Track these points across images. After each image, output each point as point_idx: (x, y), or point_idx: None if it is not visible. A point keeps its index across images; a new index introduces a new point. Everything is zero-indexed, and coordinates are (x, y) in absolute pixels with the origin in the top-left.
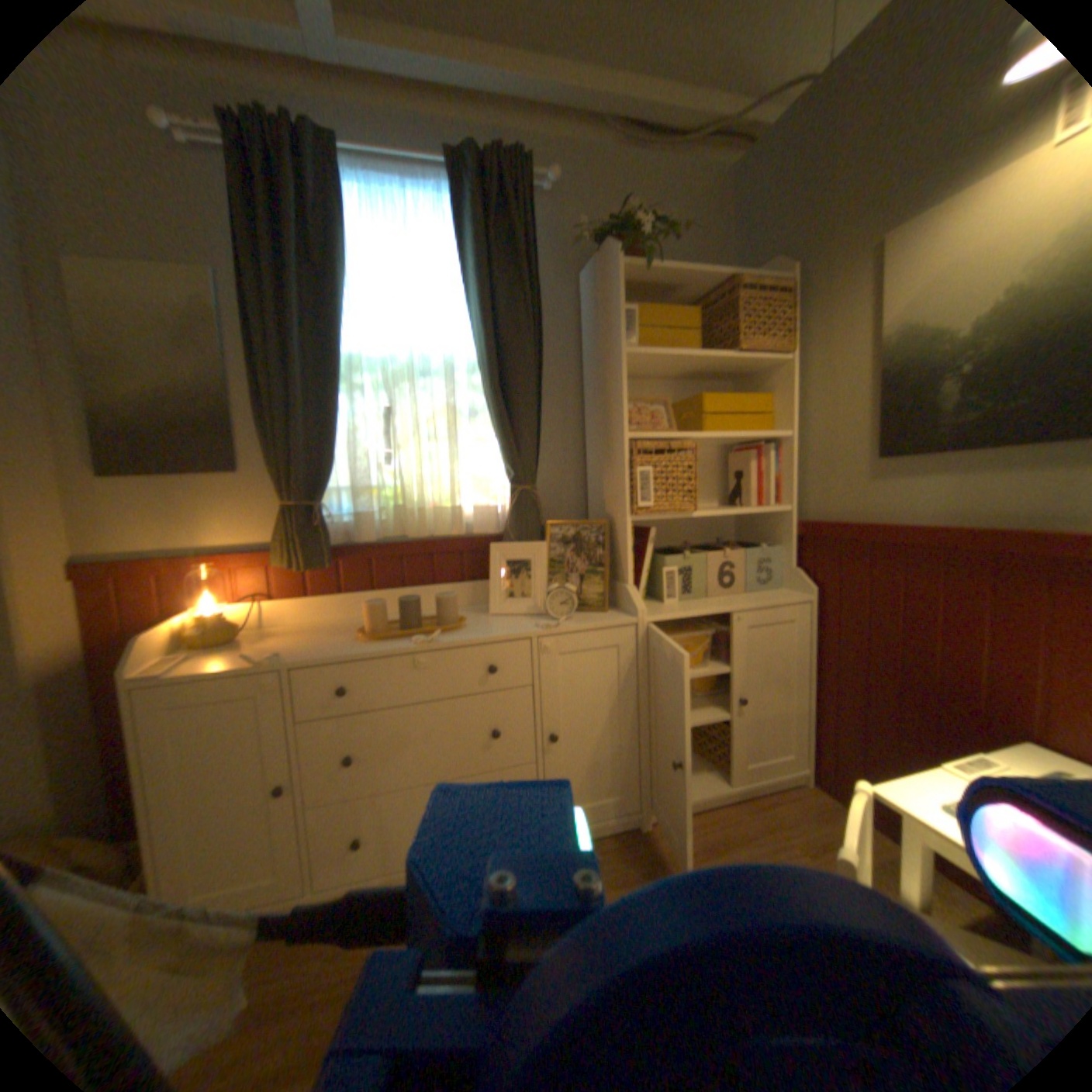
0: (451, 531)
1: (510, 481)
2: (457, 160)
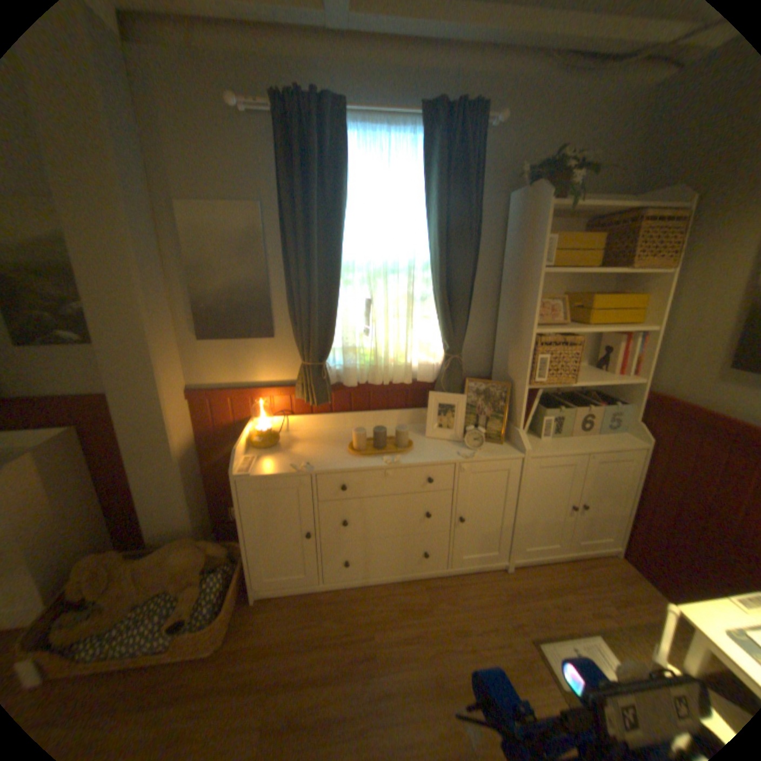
0: (402, 380)
1: (443, 349)
2: (431, 112)
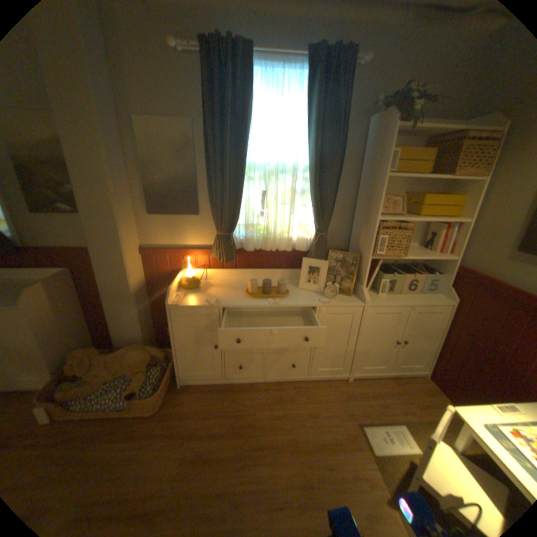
0: (285, 249)
1: (315, 228)
2: (314, 53)
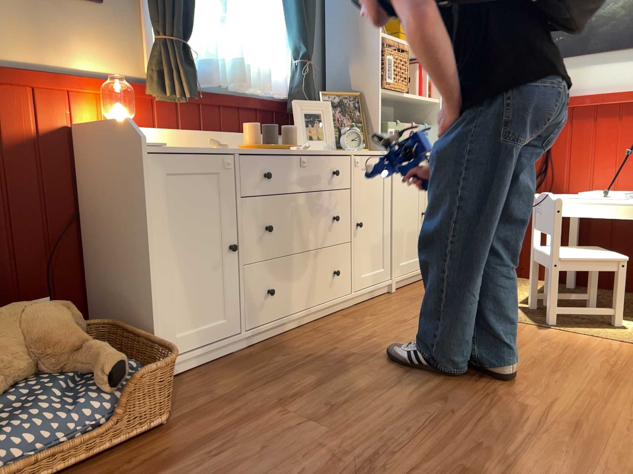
0: (263, 88)
1: (294, 58)
2: None
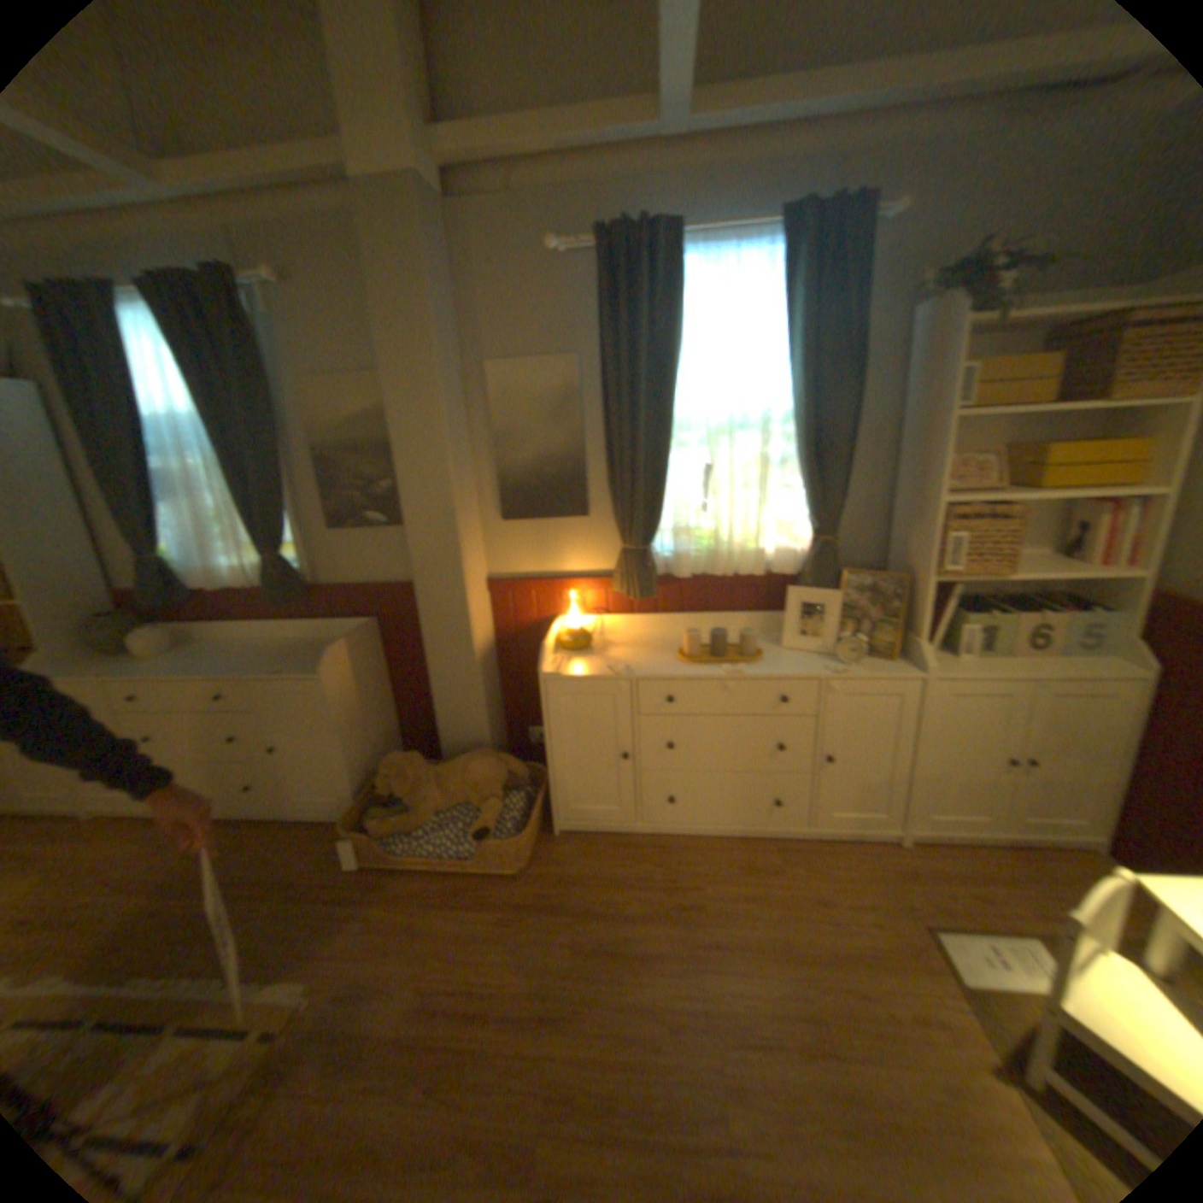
0: (752, 572)
1: (811, 529)
2: (795, 217)
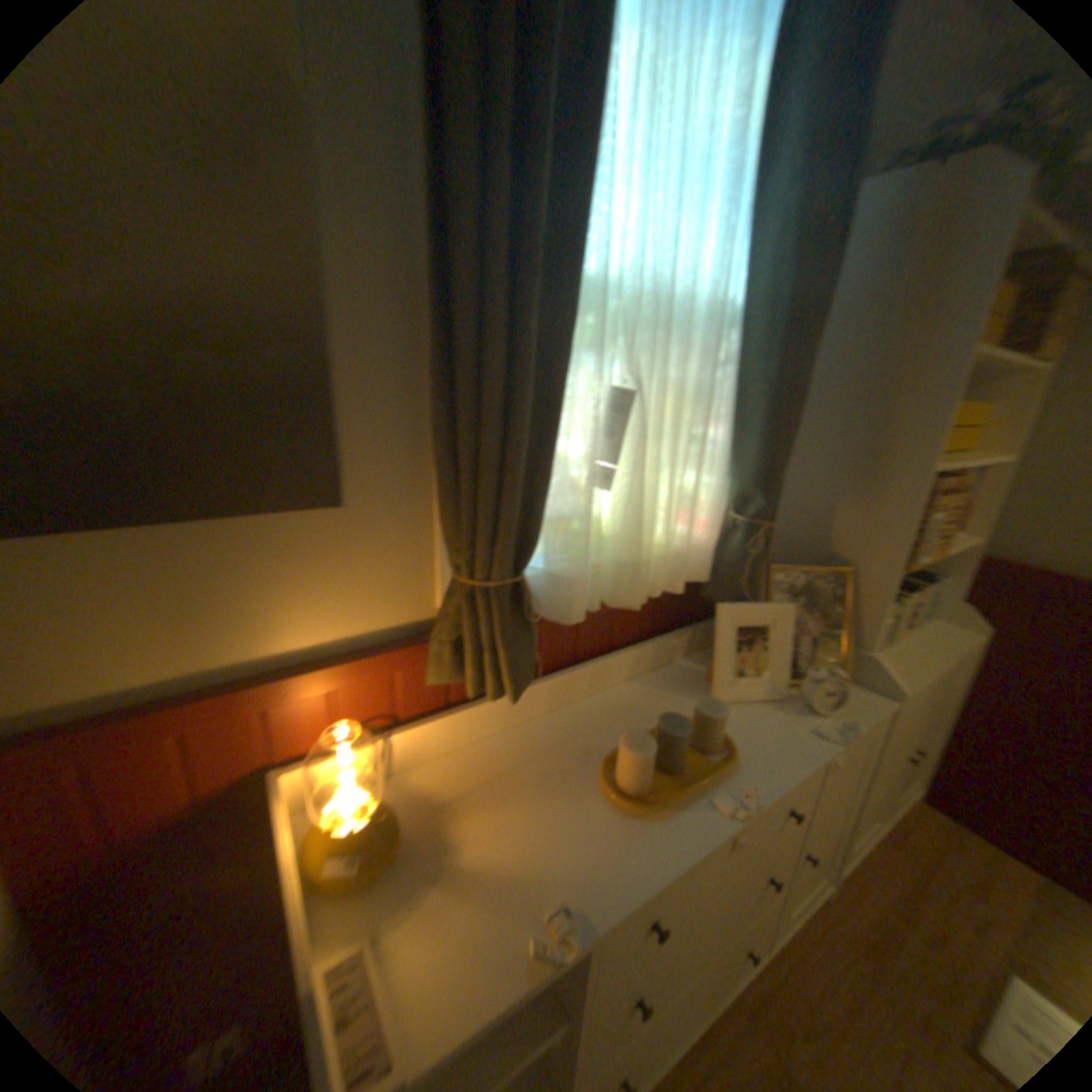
0: (666, 586)
1: (734, 508)
2: None
